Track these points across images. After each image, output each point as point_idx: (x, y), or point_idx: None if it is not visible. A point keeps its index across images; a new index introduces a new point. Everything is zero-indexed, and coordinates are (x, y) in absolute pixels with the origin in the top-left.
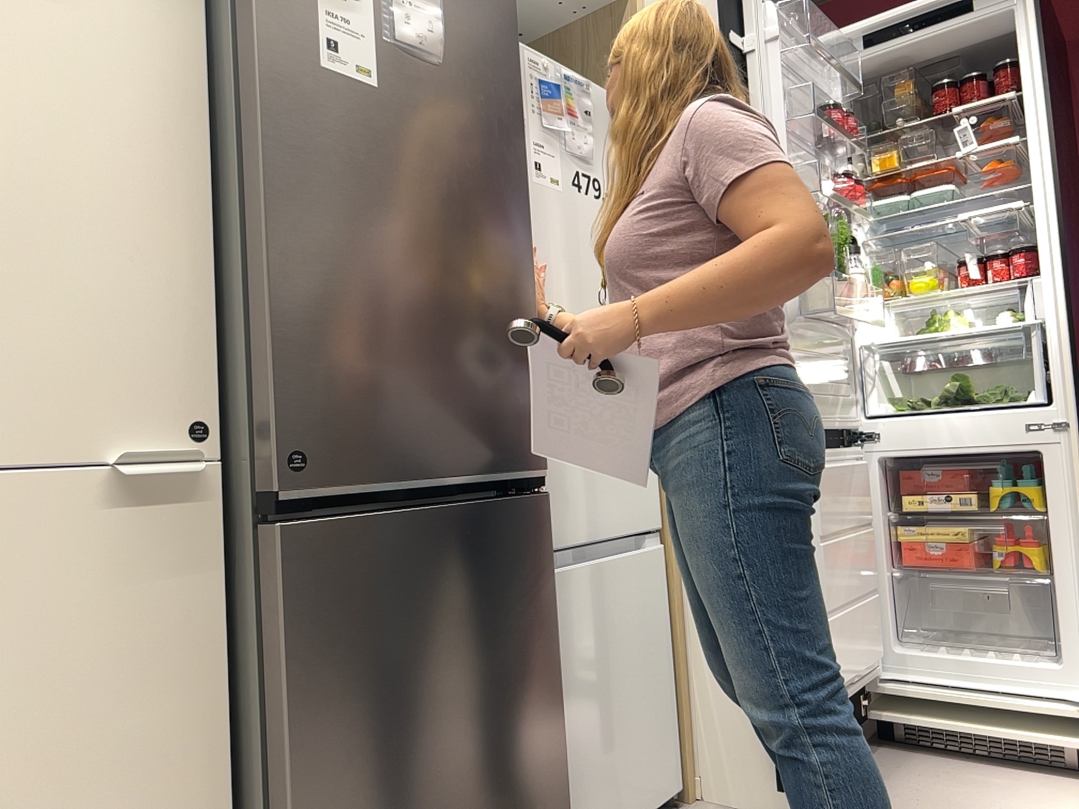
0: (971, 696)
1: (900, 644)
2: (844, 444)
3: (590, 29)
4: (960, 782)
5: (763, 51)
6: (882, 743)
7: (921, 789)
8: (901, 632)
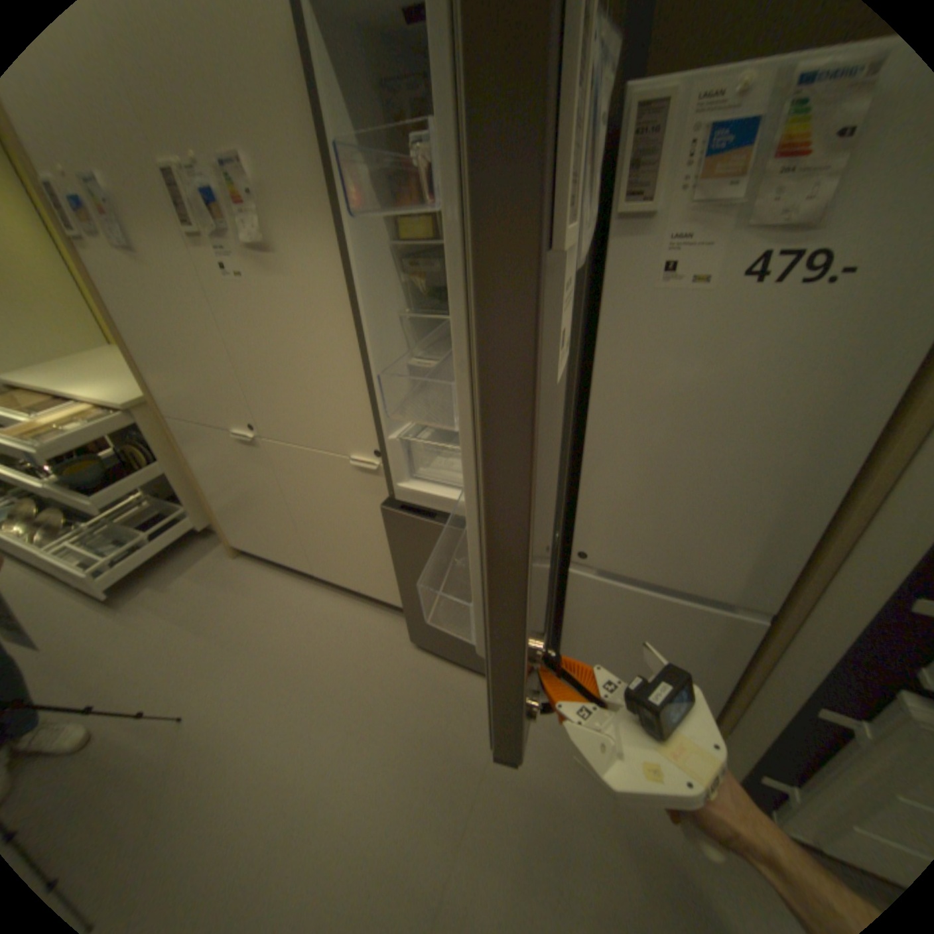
0: None
1: None
2: None
3: None
4: None
5: None
6: None
7: None
8: None
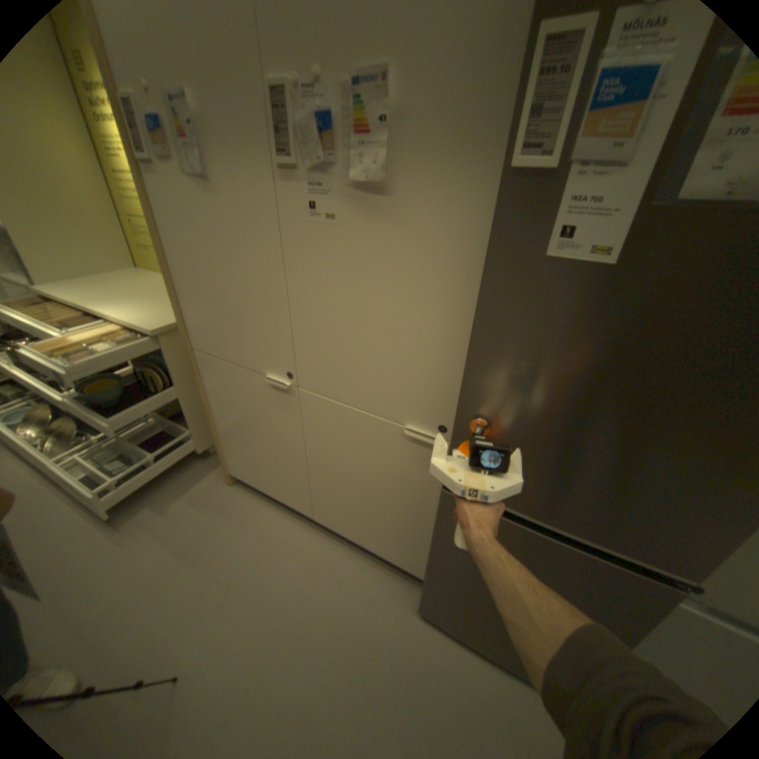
0: None
1: None
2: None
3: None
4: None
5: None
6: None
7: None
8: None
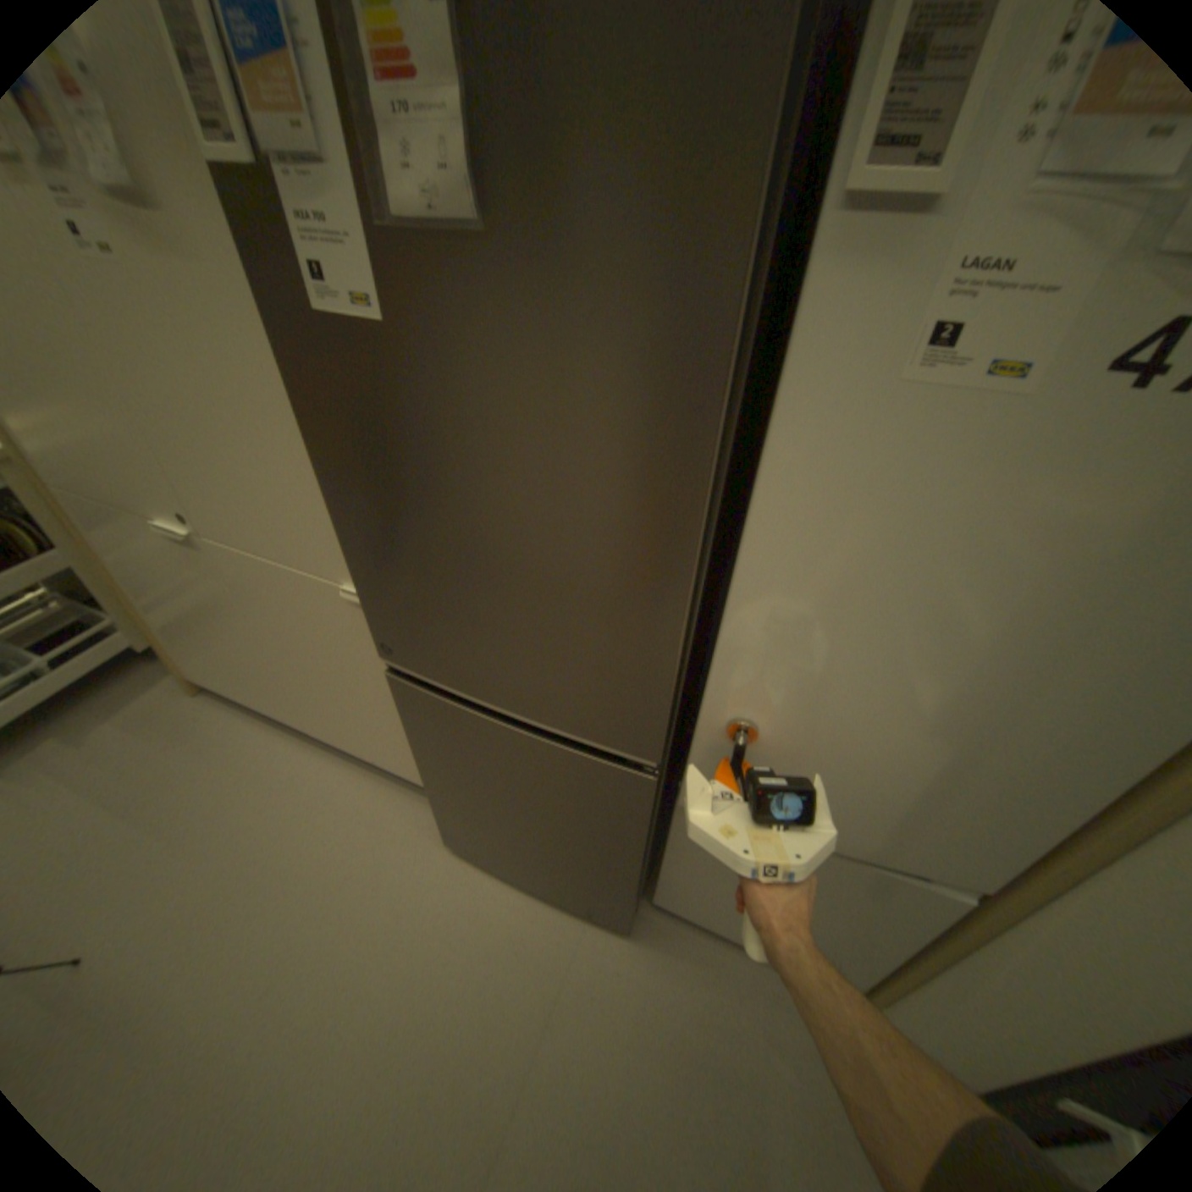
0: None
1: None
2: None
3: None
4: None
5: None
6: None
7: None
8: None
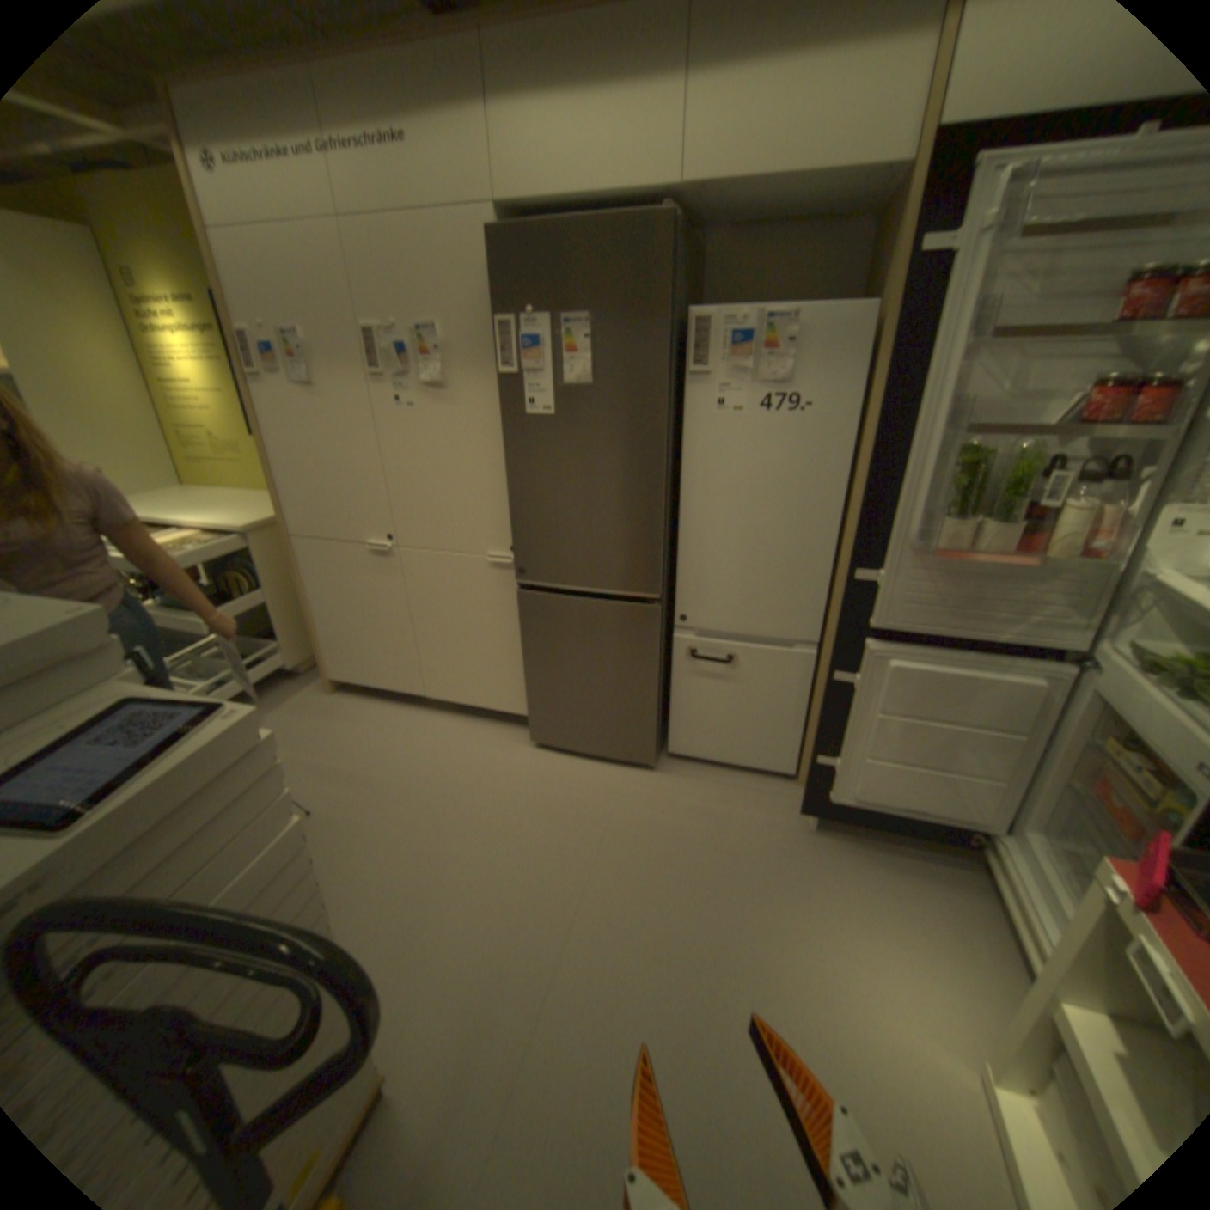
0: (1027, 906)
1: (1044, 836)
2: (1053, 658)
3: (903, 193)
4: (956, 928)
5: (970, 248)
6: (990, 876)
7: (920, 901)
8: (1058, 831)
